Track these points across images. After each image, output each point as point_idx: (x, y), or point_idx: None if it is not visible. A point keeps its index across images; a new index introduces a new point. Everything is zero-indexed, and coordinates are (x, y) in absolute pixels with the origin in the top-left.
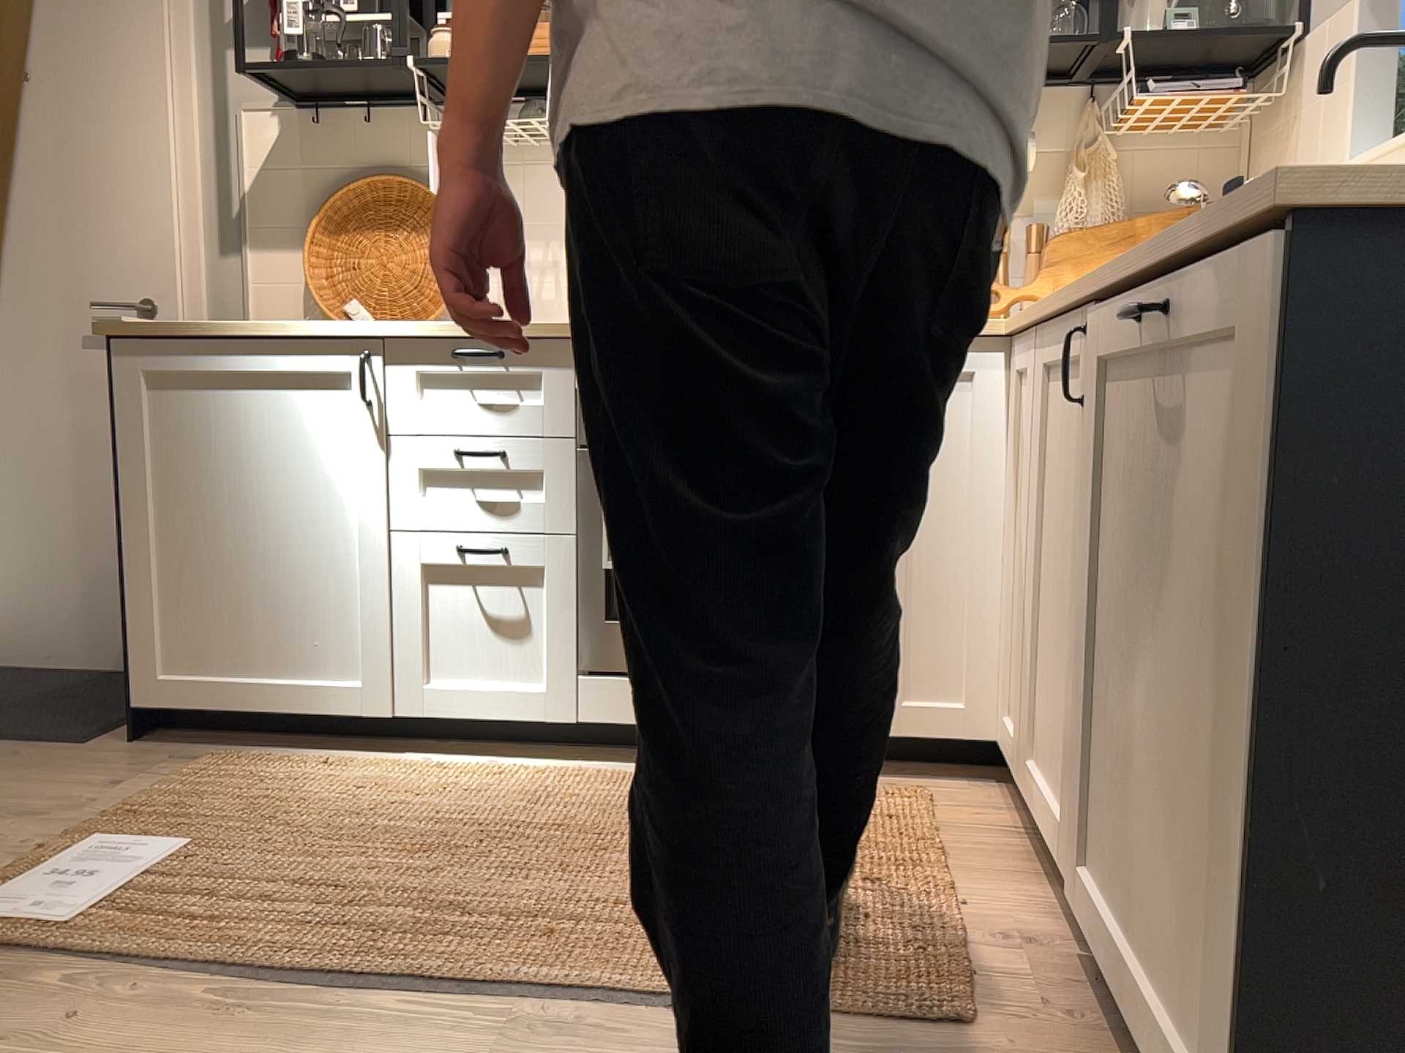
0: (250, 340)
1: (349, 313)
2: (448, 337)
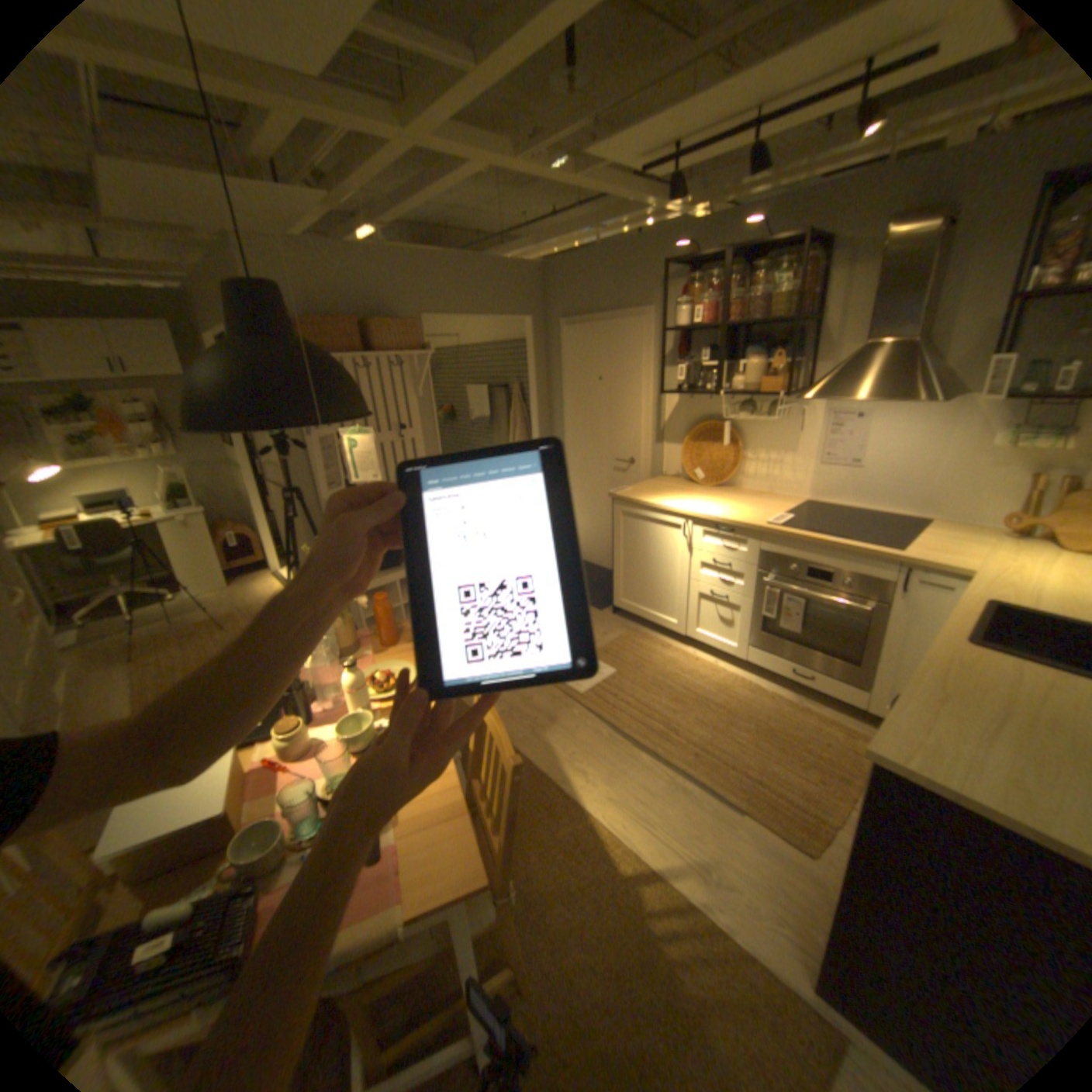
0: (651, 508)
1: (695, 473)
2: (714, 521)
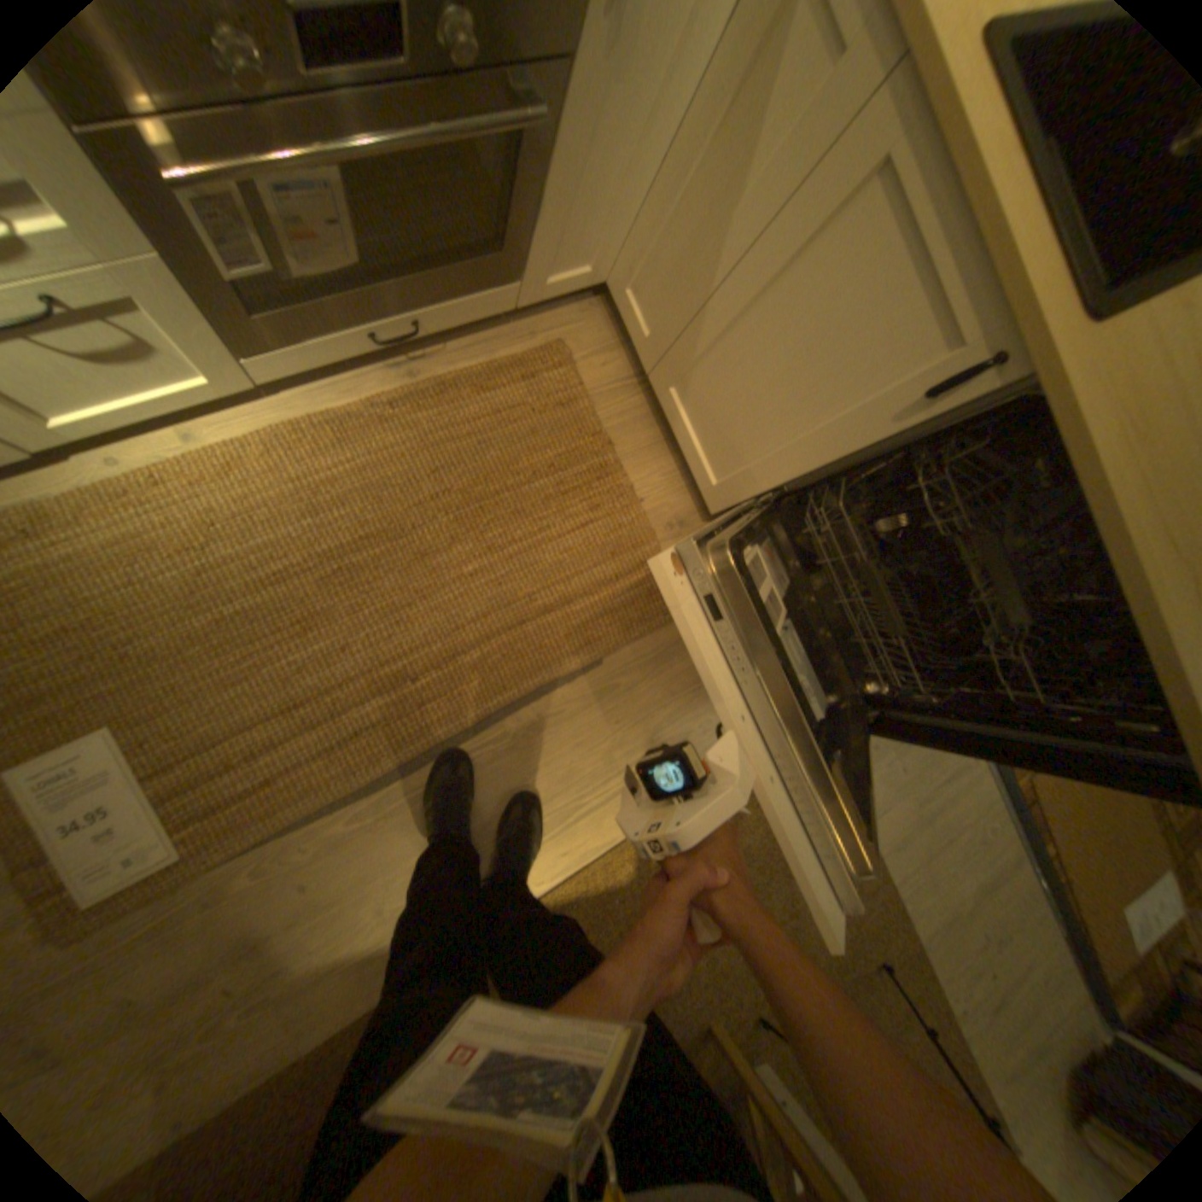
0: None
1: None
2: None
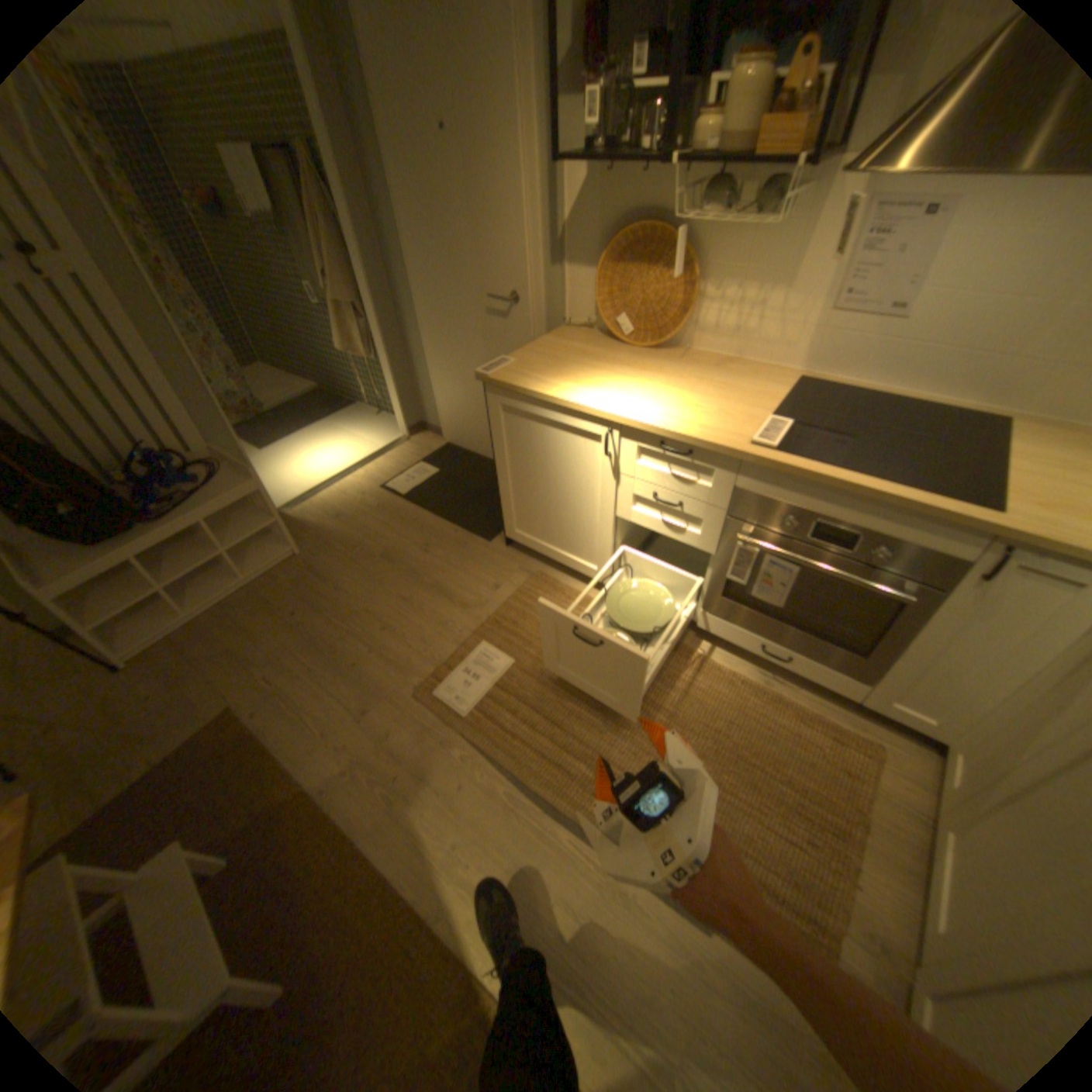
0: (549, 403)
1: (619, 322)
2: (659, 434)
